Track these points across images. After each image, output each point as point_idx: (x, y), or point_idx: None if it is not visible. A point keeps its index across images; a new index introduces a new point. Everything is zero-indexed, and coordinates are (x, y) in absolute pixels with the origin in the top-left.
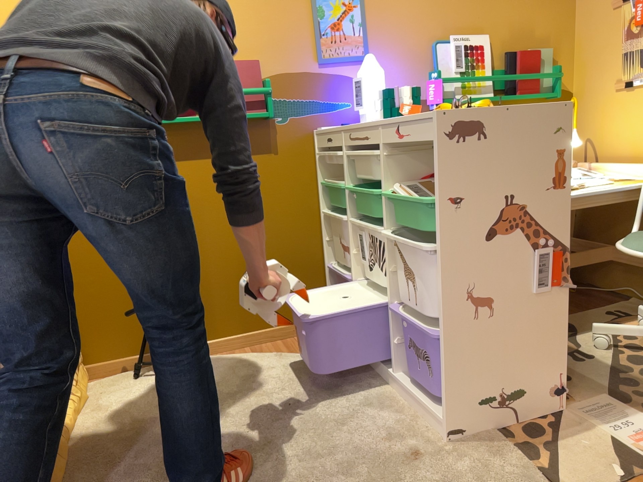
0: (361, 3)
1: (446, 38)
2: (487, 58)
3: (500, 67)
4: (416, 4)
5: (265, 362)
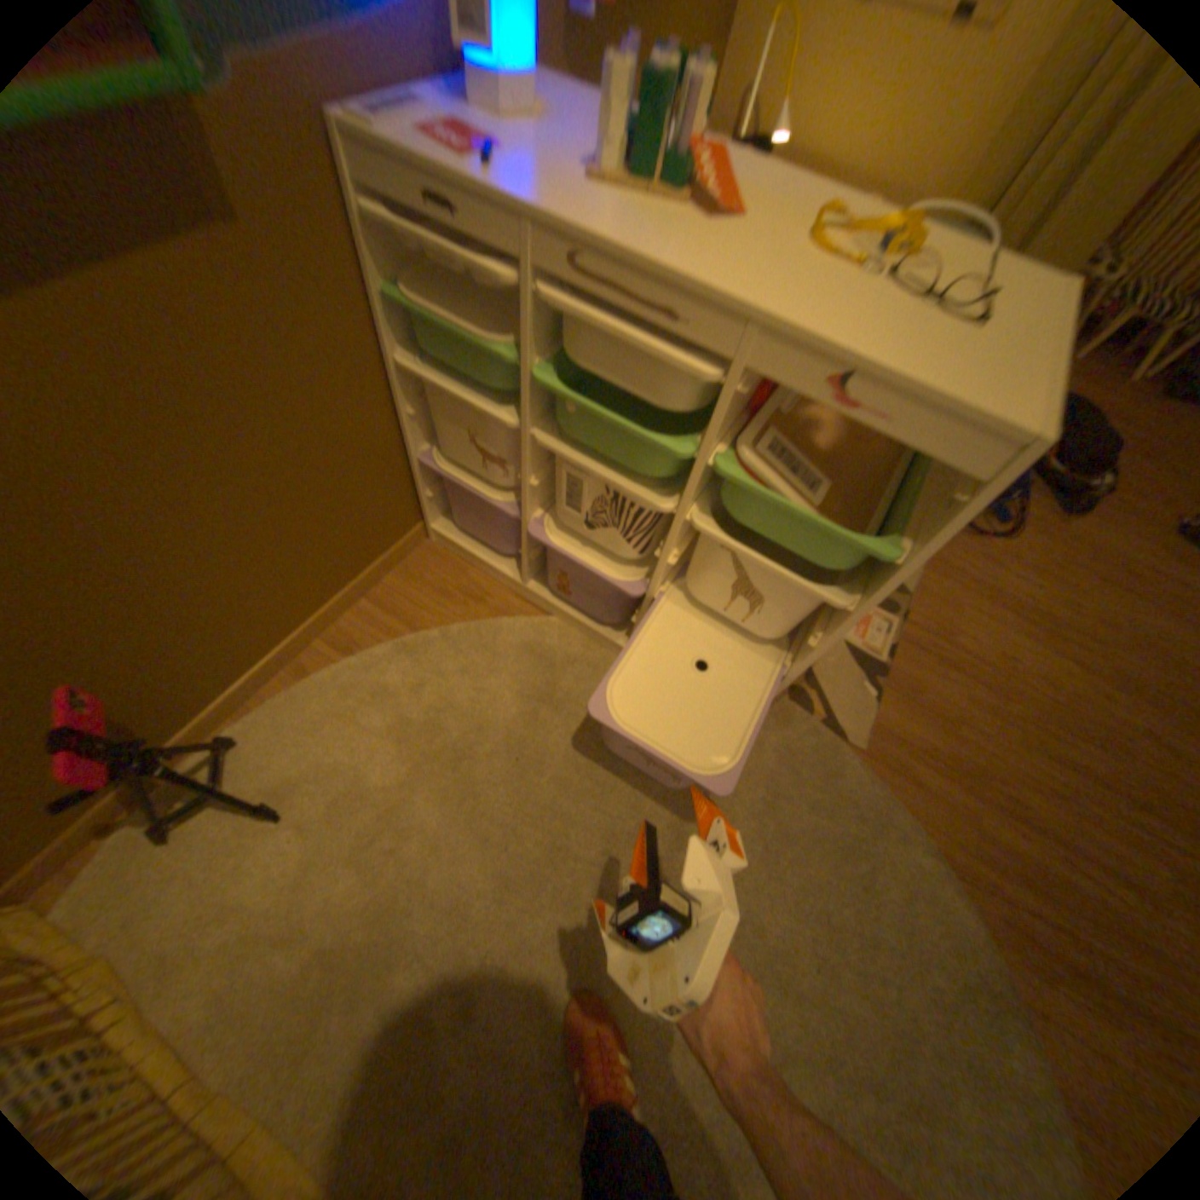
0: None
1: None
2: None
3: None
4: None
5: (395, 676)
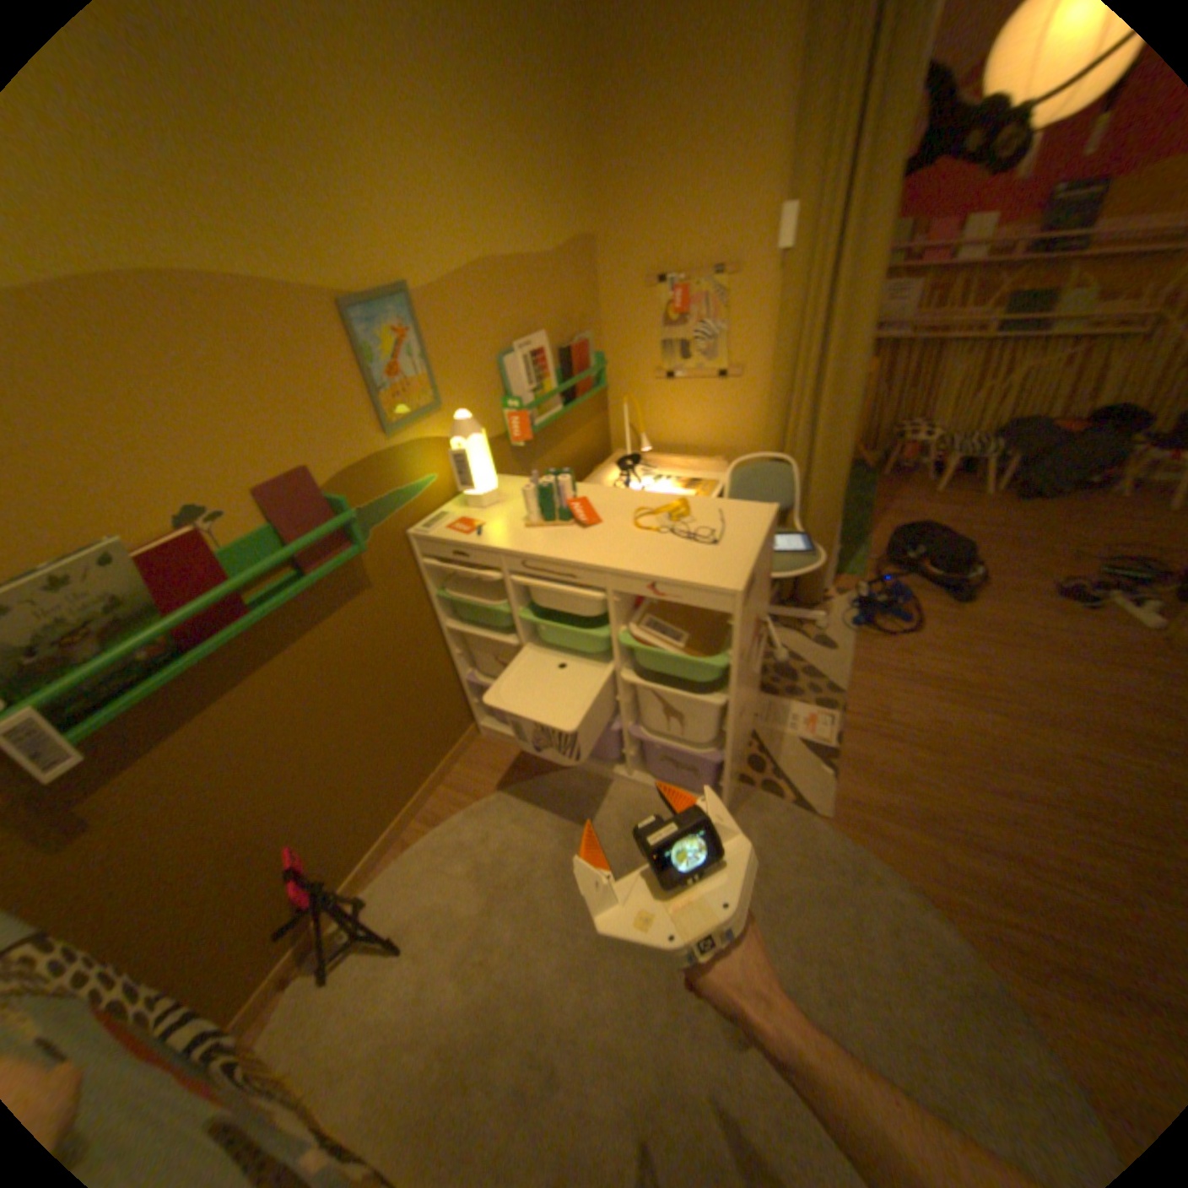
0: (416, 321)
1: (509, 344)
2: (550, 362)
3: (556, 365)
4: (472, 304)
5: (468, 833)
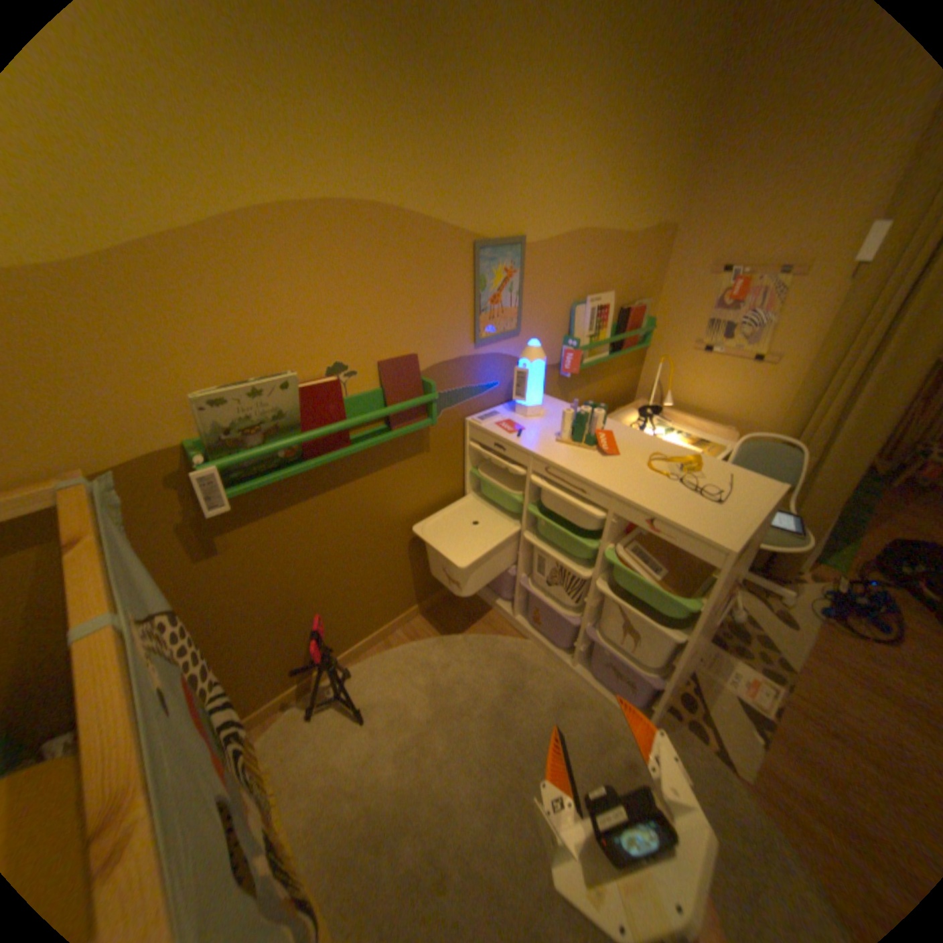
0: (522, 266)
1: (582, 297)
2: (610, 317)
3: (613, 320)
4: (566, 261)
5: (435, 657)
